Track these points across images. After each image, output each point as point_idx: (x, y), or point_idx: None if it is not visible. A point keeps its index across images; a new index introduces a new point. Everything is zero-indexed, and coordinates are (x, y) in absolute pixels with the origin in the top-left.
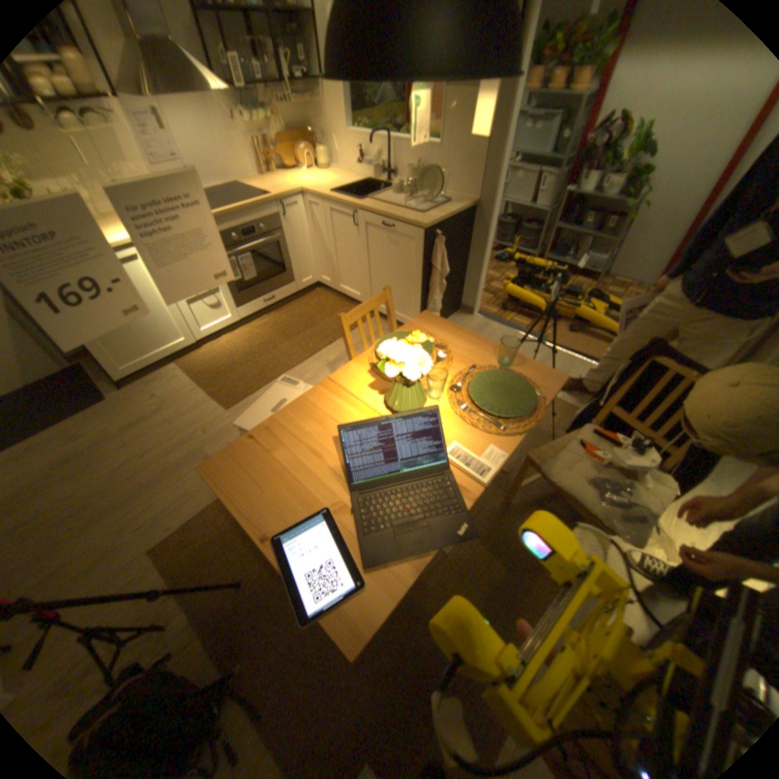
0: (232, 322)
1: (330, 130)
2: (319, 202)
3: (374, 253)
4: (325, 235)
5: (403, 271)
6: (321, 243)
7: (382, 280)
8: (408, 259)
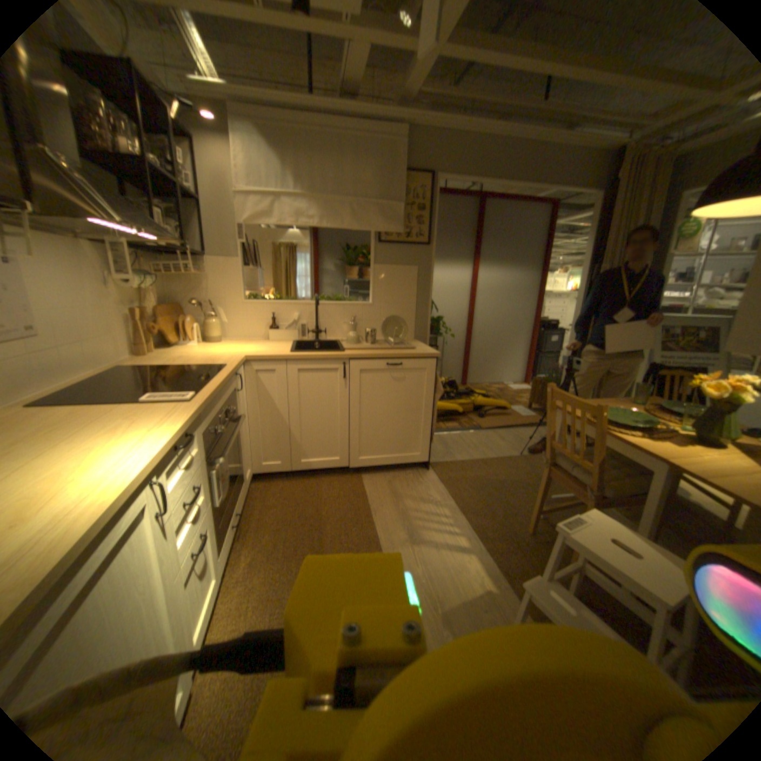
0: (215, 593)
1: (214, 300)
2: (277, 365)
3: (367, 399)
4: (280, 402)
5: (407, 404)
6: (266, 416)
7: (376, 425)
8: (414, 390)
